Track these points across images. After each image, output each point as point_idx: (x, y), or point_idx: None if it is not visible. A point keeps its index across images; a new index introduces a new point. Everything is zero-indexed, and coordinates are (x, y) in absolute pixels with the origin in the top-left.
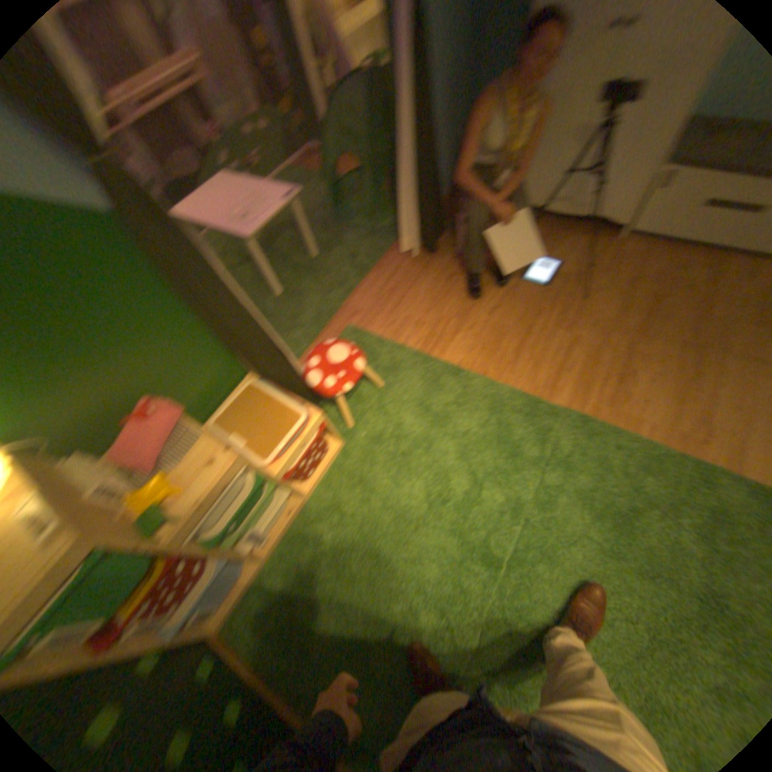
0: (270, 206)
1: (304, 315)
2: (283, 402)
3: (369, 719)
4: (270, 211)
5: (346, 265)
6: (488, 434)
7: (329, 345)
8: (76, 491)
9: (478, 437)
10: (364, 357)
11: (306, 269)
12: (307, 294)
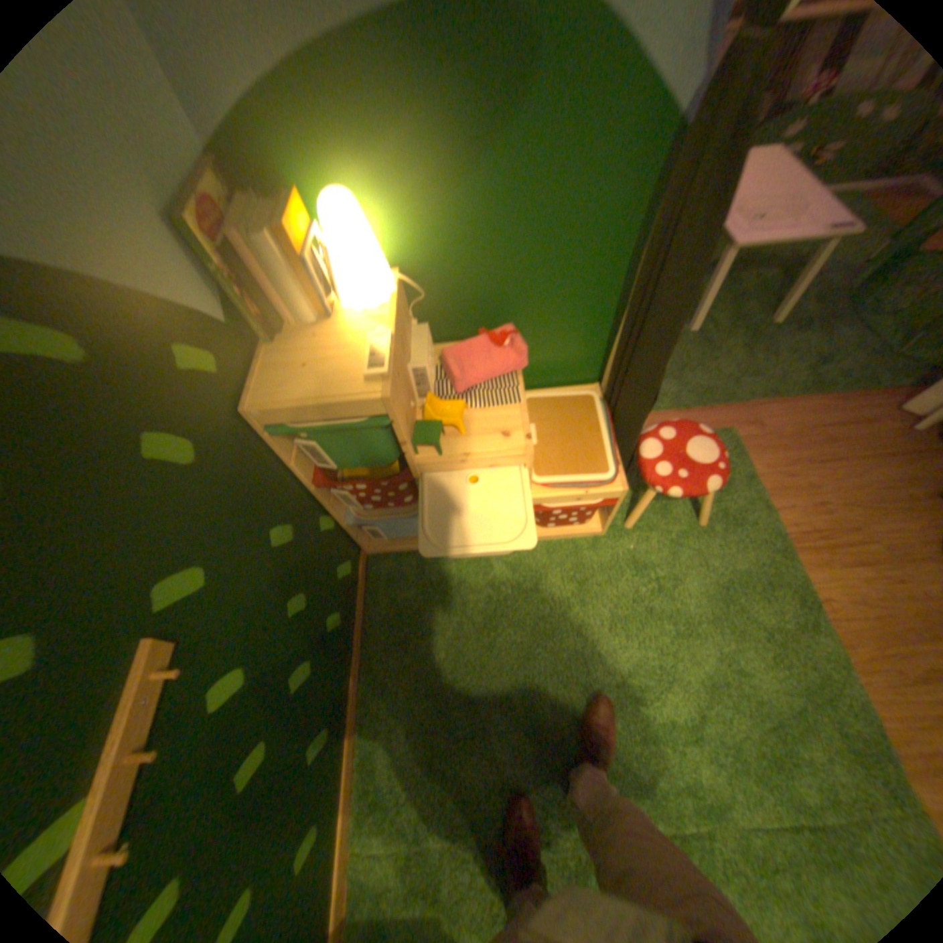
0: (795, 227)
1: (693, 375)
2: (601, 443)
3: (394, 759)
4: (790, 232)
5: (804, 363)
6: (770, 709)
7: (698, 433)
8: (405, 358)
9: (753, 696)
10: (723, 482)
11: (747, 329)
12: (720, 356)
